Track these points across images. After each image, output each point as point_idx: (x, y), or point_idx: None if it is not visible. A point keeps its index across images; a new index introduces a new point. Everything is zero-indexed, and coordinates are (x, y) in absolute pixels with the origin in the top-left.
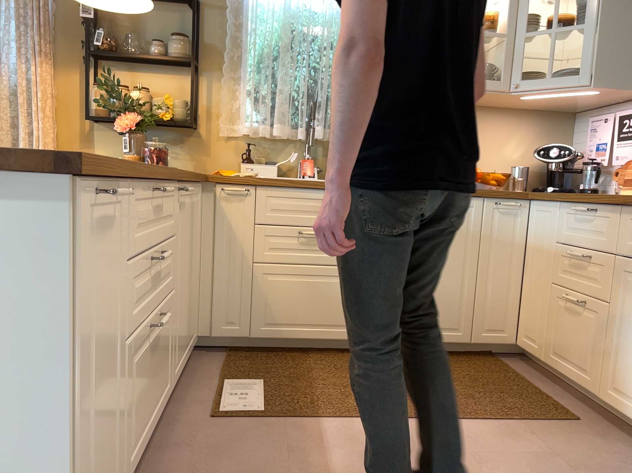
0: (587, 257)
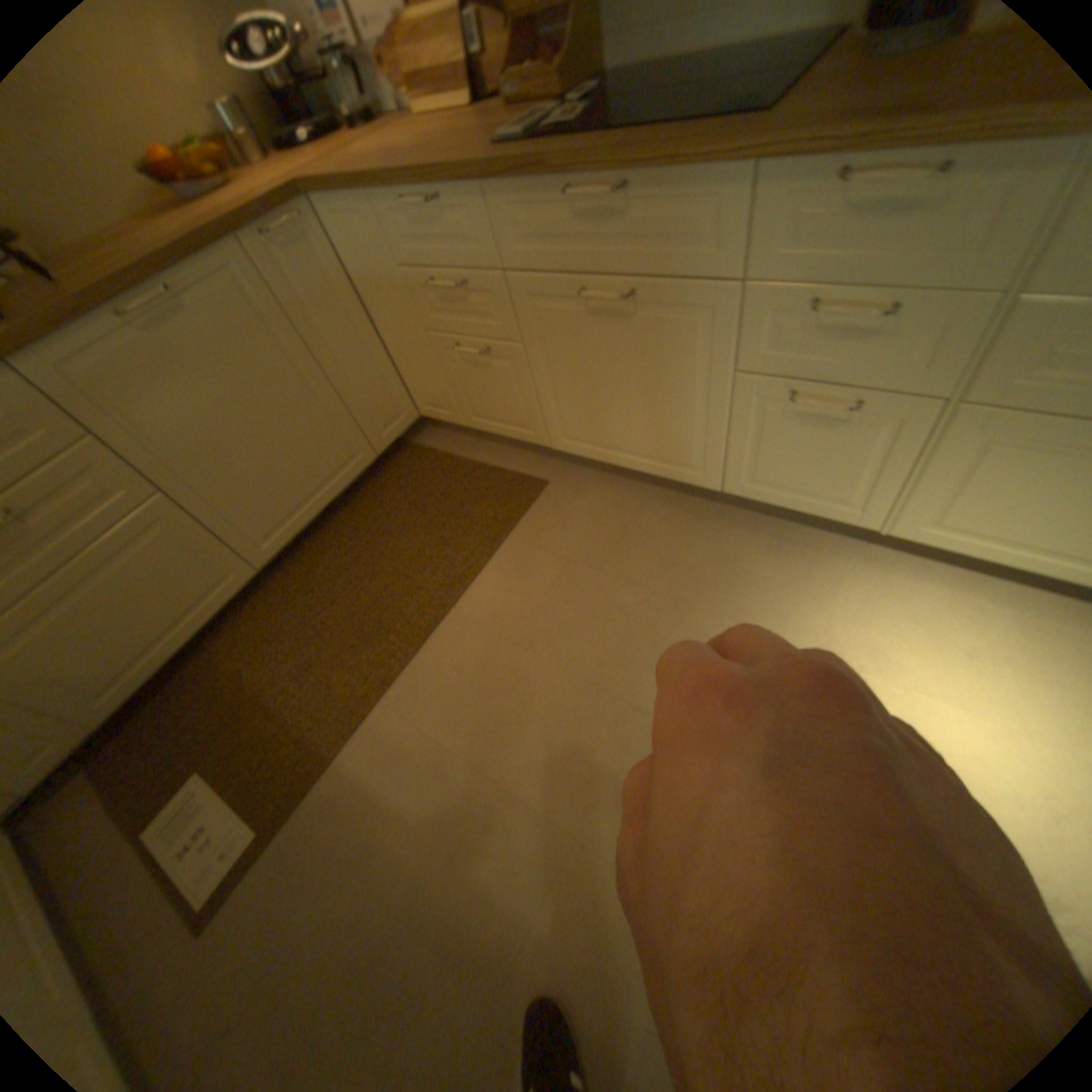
0: (462, 283)
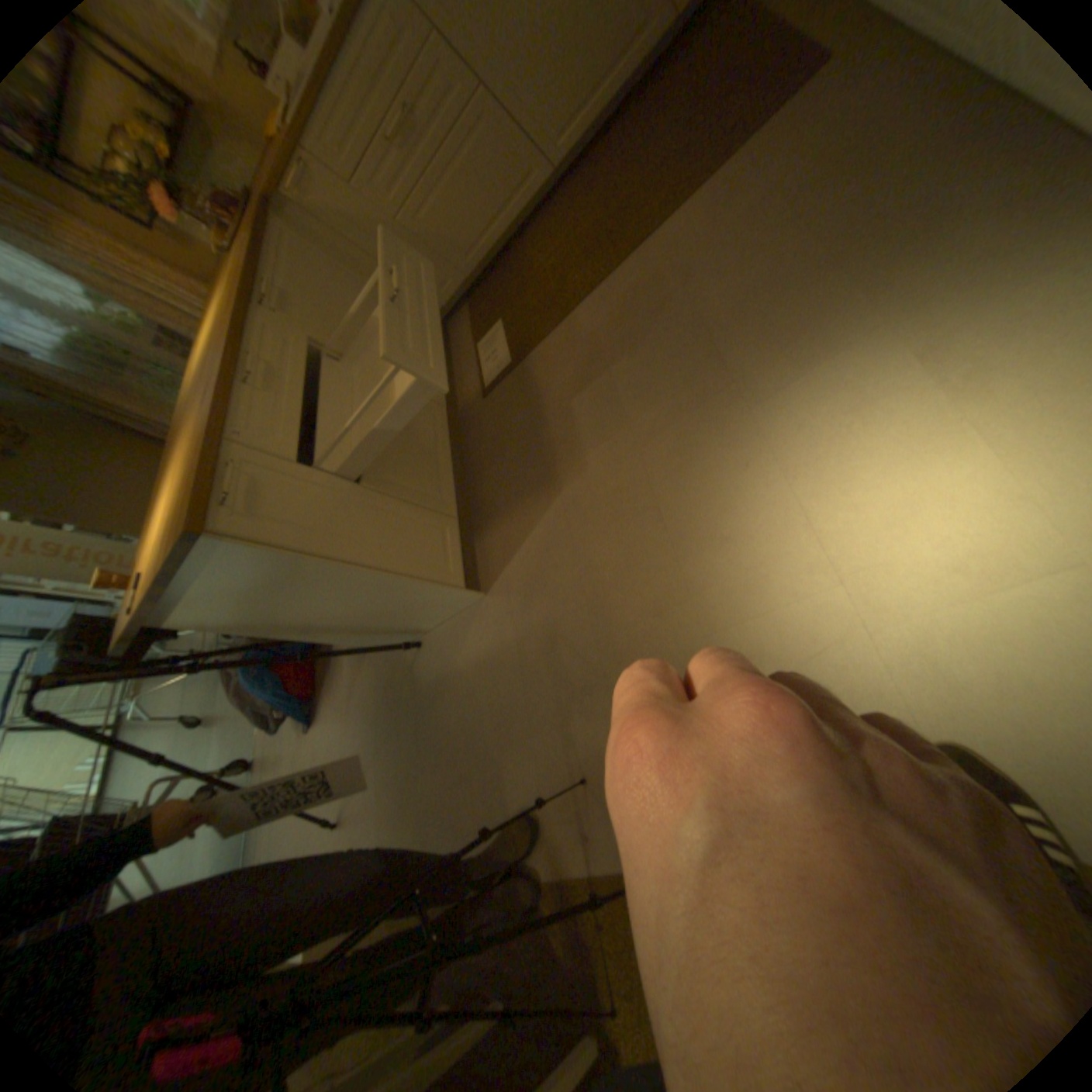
0: None
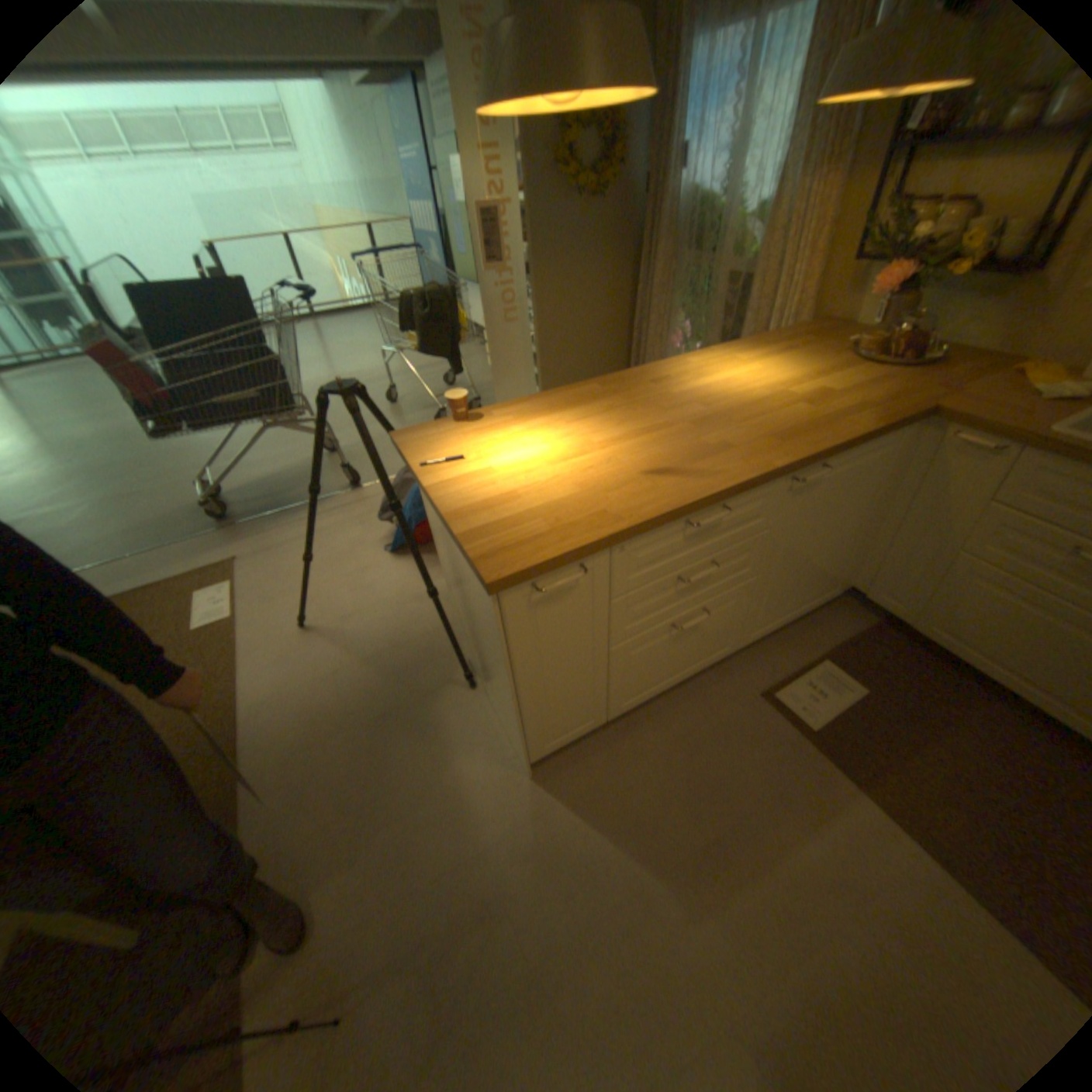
0: None
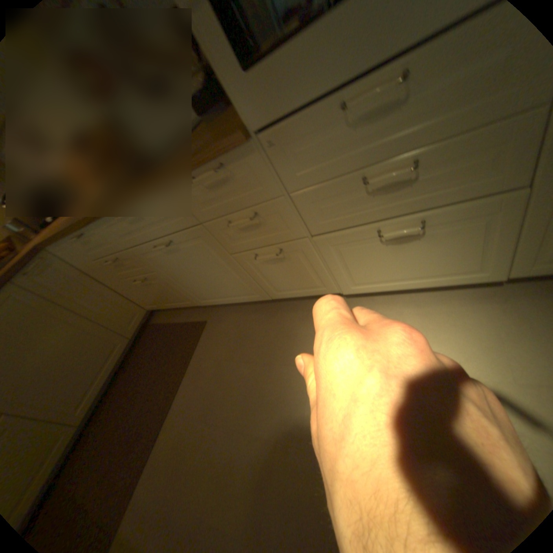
0: (114, 261)
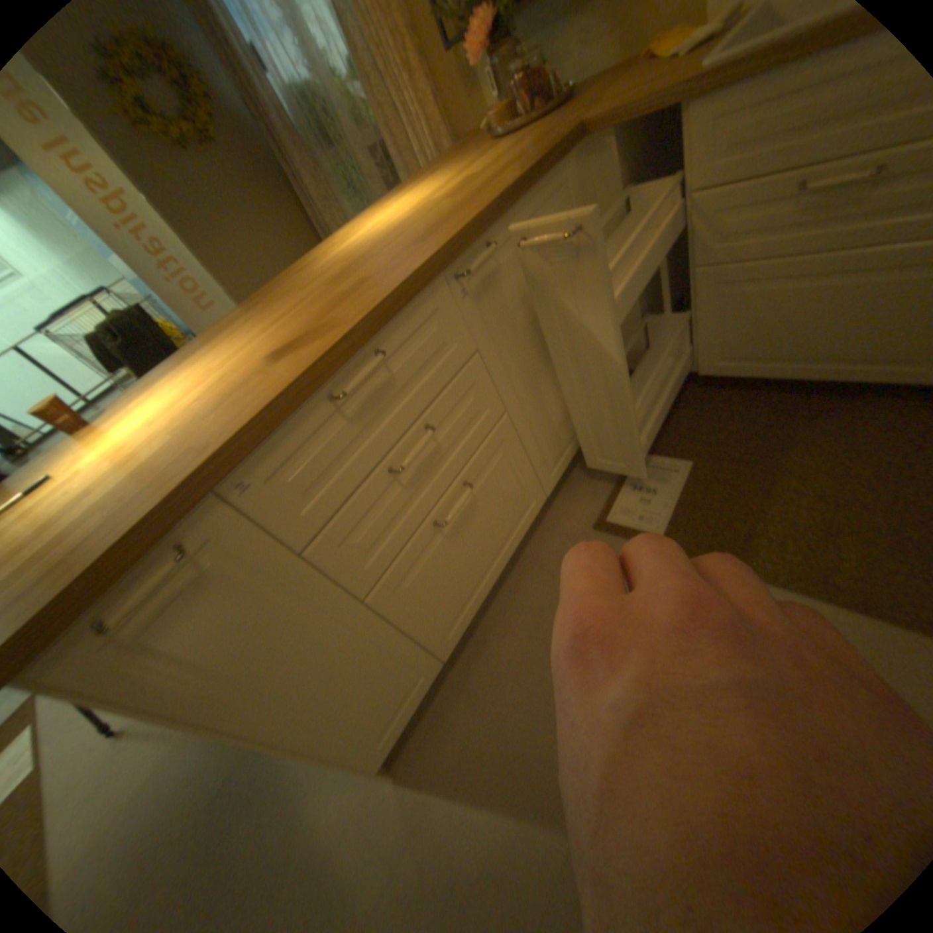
0: None
